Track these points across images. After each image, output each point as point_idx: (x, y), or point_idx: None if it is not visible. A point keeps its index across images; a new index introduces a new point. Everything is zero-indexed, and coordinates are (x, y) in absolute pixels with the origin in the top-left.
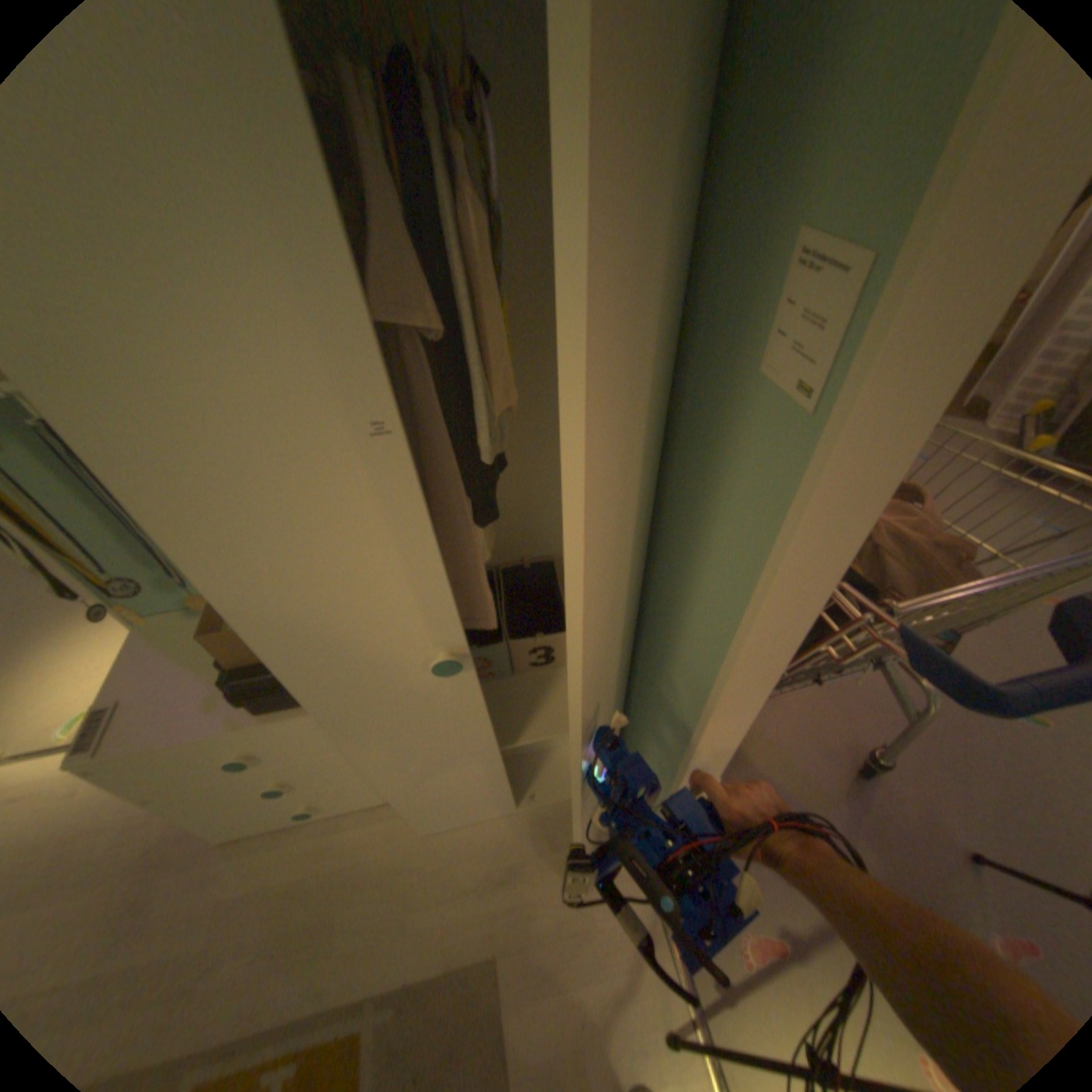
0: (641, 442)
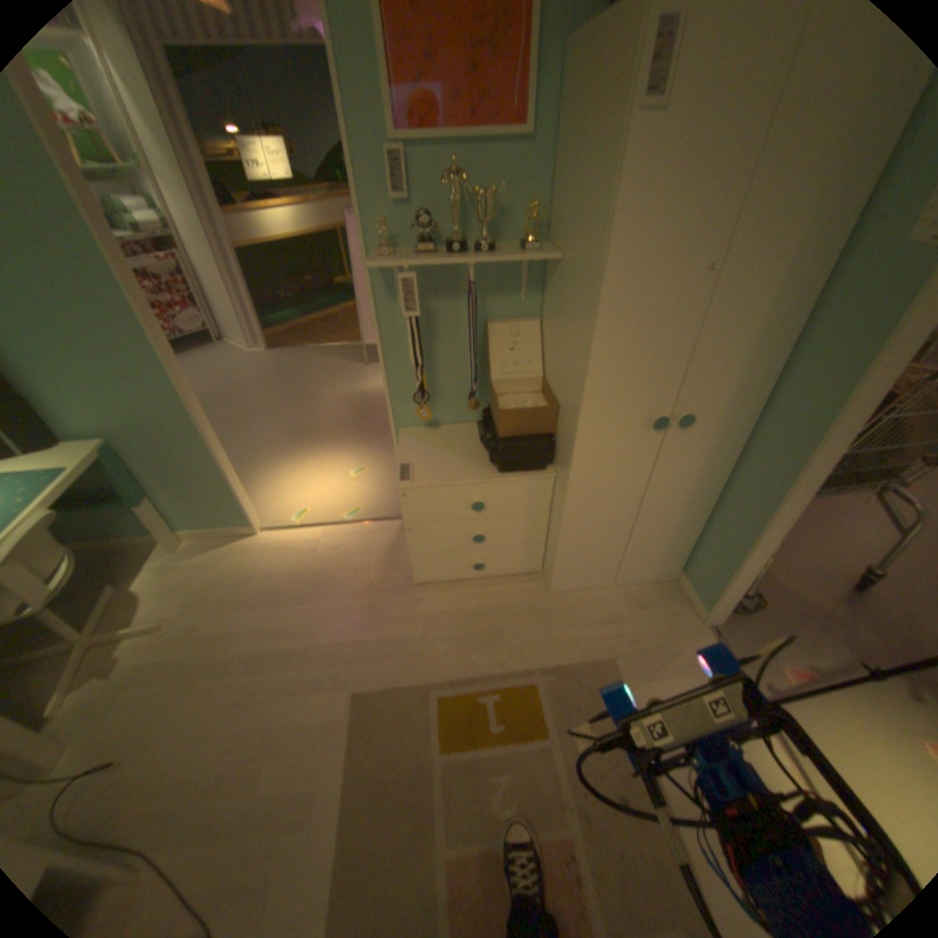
0: (810, 290)
